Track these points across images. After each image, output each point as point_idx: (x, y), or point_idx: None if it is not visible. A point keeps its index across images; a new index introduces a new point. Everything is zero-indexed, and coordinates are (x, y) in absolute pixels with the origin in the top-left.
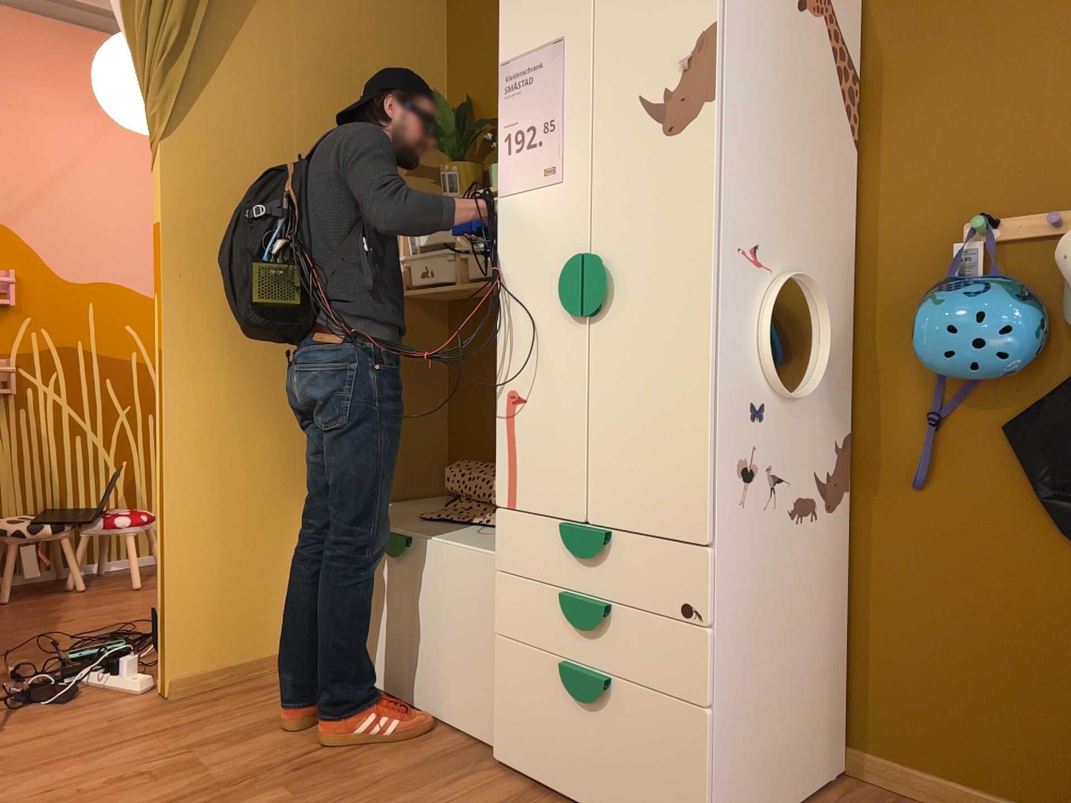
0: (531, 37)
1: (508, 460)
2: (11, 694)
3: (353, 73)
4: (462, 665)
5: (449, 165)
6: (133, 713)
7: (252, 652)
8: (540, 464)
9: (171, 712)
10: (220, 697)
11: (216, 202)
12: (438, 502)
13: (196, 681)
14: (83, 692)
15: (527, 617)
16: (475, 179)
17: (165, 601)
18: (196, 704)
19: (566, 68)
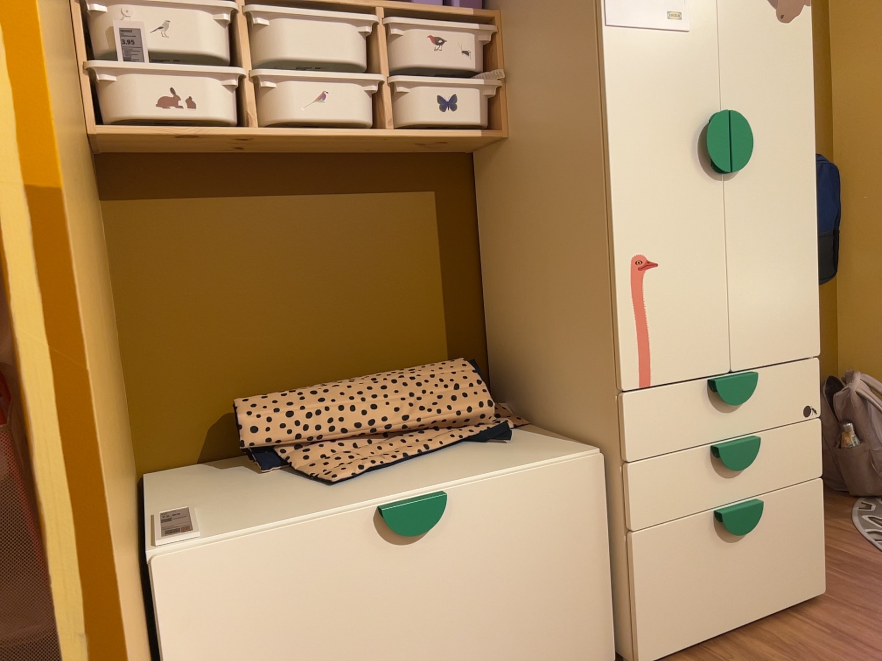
0: None
1: (640, 334)
2: None
3: None
4: (554, 607)
5: None
6: None
7: None
8: (680, 328)
9: None
10: None
11: None
12: (198, 476)
13: None
14: None
15: (673, 491)
16: None
17: None
18: None
19: None
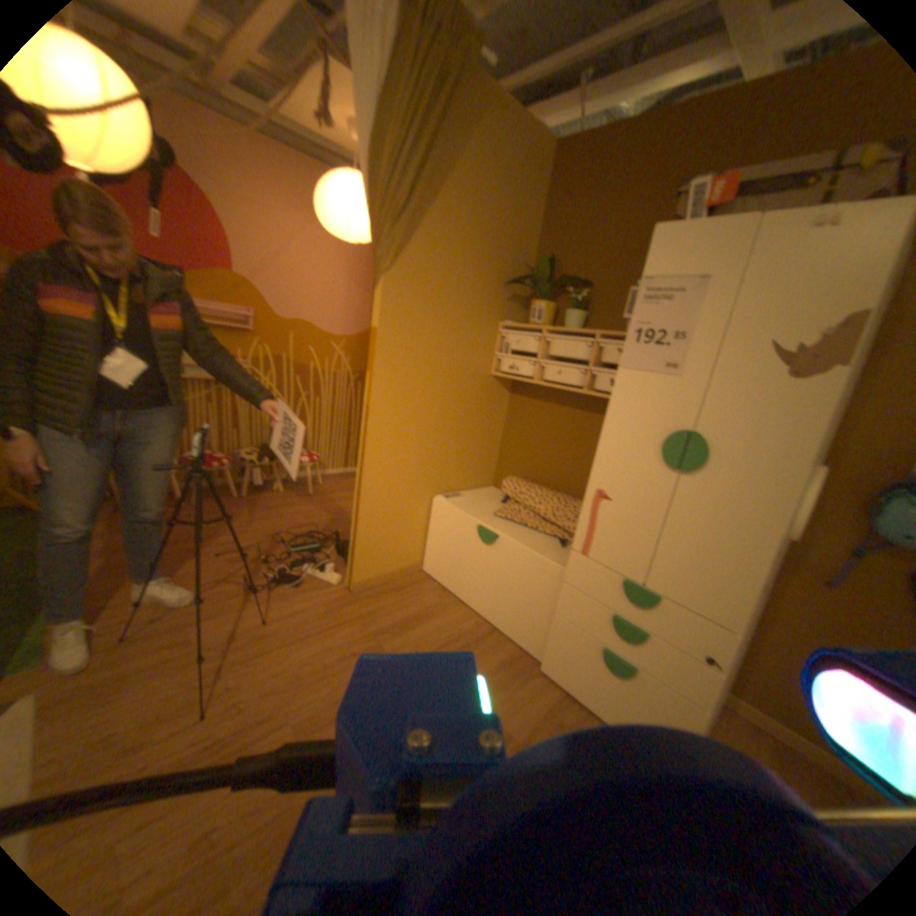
0: (678, 264)
1: (587, 527)
2: (267, 575)
3: (490, 230)
4: (522, 612)
5: (538, 301)
6: (336, 600)
7: (392, 567)
8: (612, 539)
9: (356, 602)
10: (378, 593)
11: (406, 315)
12: (491, 493)
13: (365, 582)
14: (305, 579)
15: (581, 613)
16: (552, 312)
17: (354, 543)
18: (367, 598)
19: (705, 298)
